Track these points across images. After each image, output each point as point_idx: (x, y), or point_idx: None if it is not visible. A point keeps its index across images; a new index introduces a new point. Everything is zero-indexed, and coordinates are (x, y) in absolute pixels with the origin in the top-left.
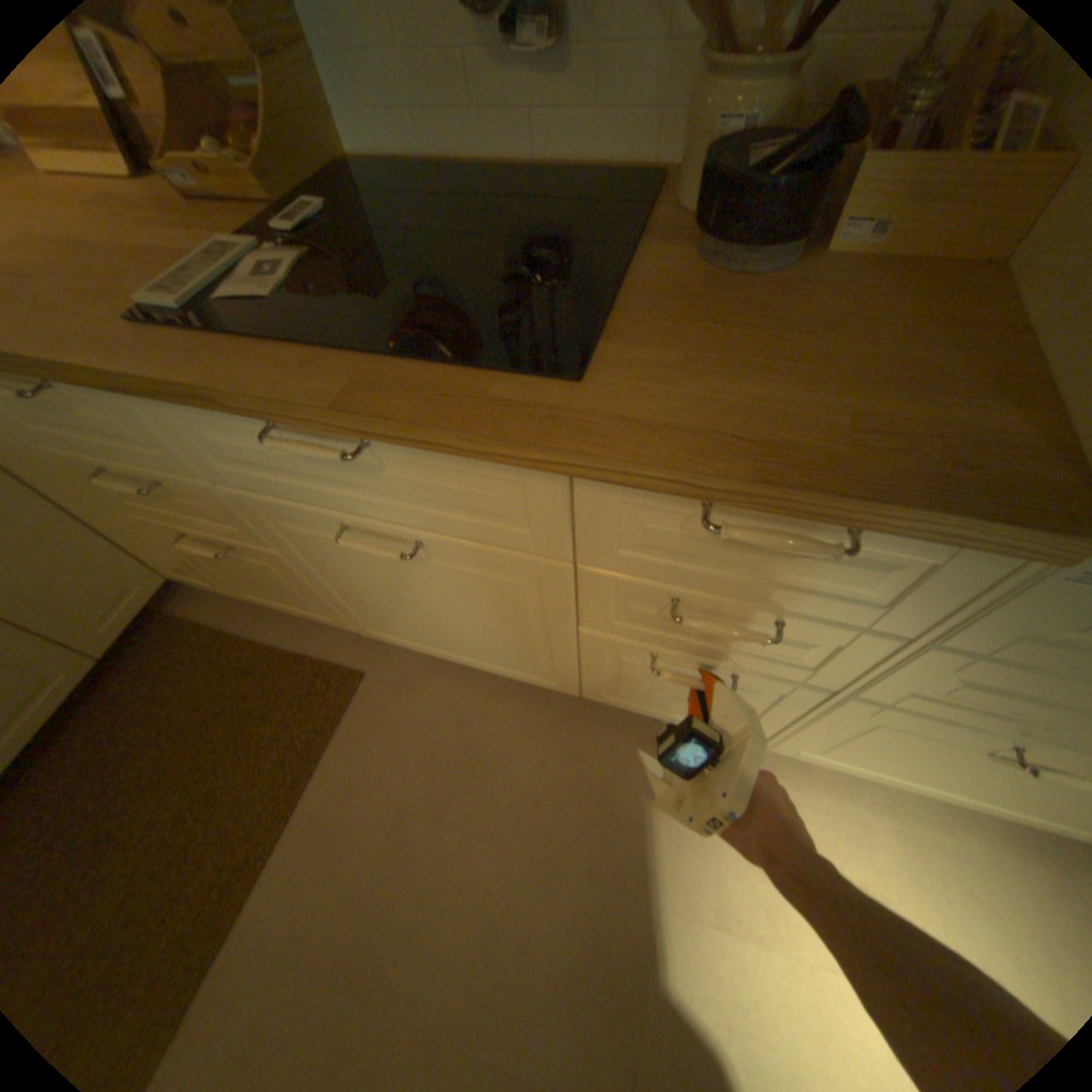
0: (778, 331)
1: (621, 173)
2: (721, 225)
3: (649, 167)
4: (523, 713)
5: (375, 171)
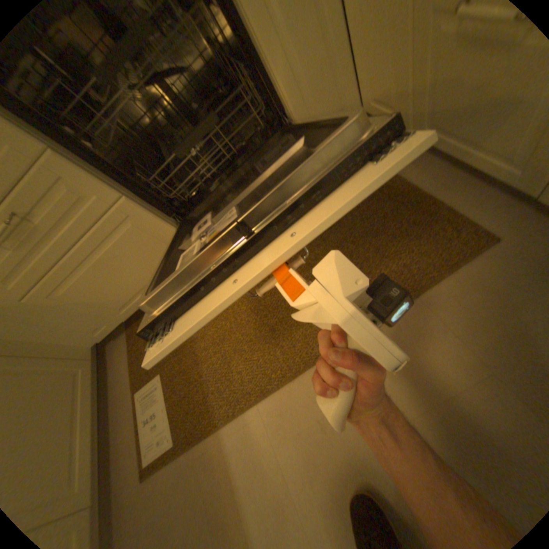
0: None
1: None
2: None
3: None
4: None
5: None
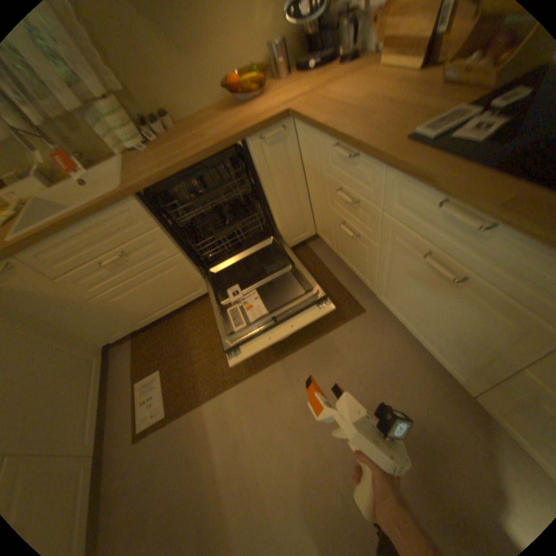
0: None
1: None
2: None
3: None
4: (429, 380)
5: None
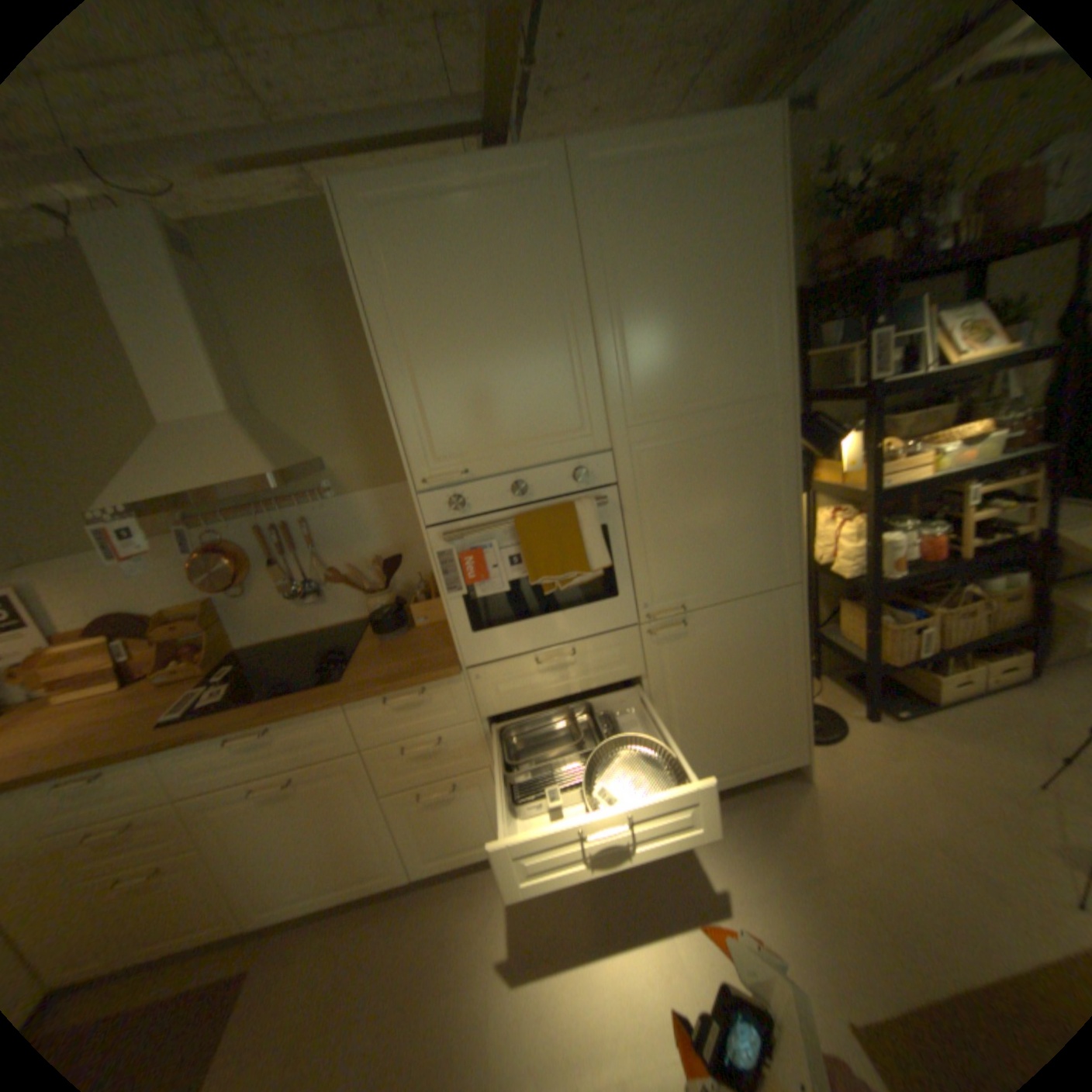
0: (396, 652)
1: (355, 623)
2: (378, 632)
3: (364, 619)
4: (377, 926)
5: (249, 651)
